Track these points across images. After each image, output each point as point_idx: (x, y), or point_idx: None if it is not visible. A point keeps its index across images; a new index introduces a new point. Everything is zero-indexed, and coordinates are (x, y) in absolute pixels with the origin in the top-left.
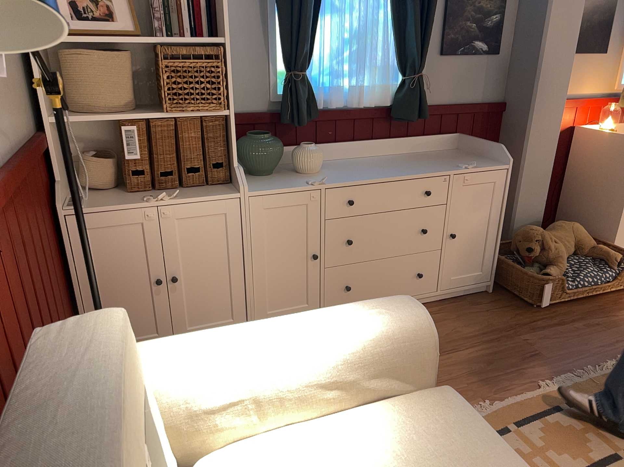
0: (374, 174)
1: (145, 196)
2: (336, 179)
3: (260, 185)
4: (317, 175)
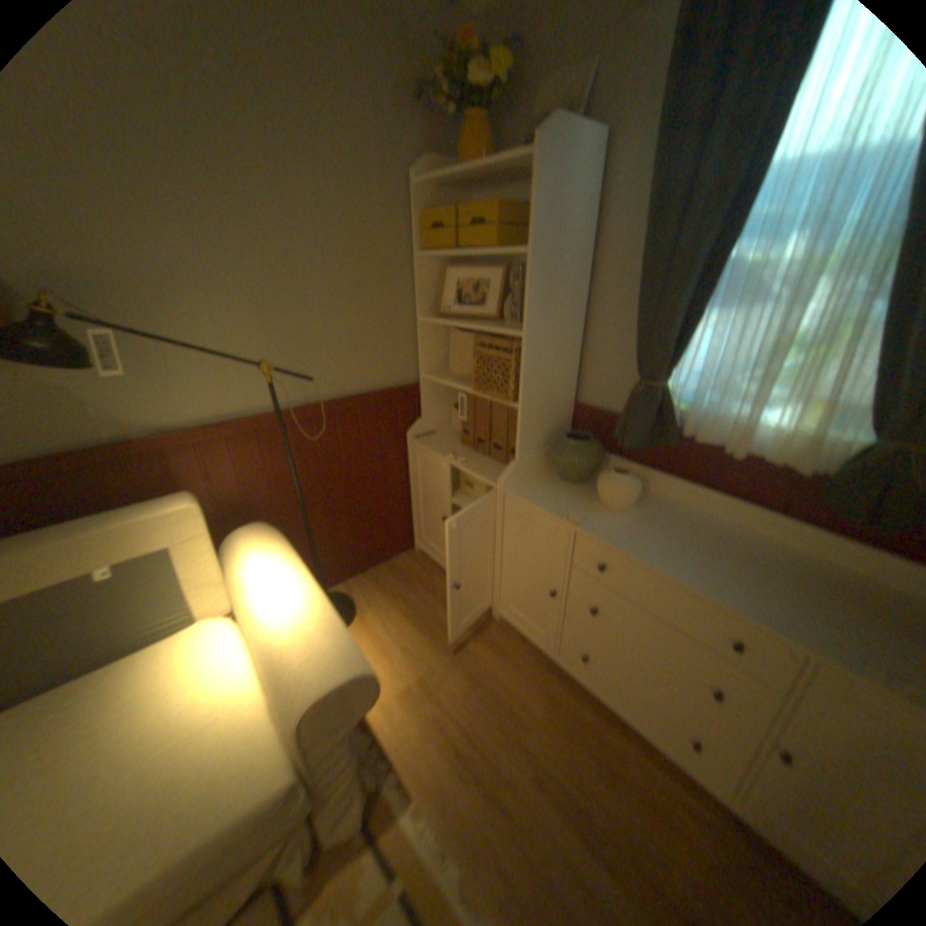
0: (665, 560)
1: (458, 452)
2: (606, 532)
3: (534, 490)
4: (608, 515)
